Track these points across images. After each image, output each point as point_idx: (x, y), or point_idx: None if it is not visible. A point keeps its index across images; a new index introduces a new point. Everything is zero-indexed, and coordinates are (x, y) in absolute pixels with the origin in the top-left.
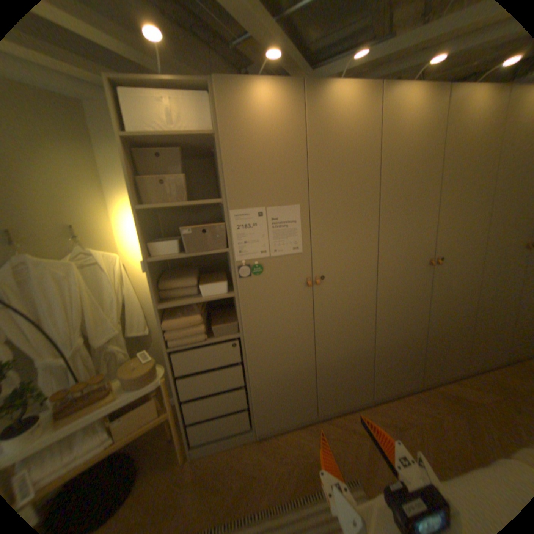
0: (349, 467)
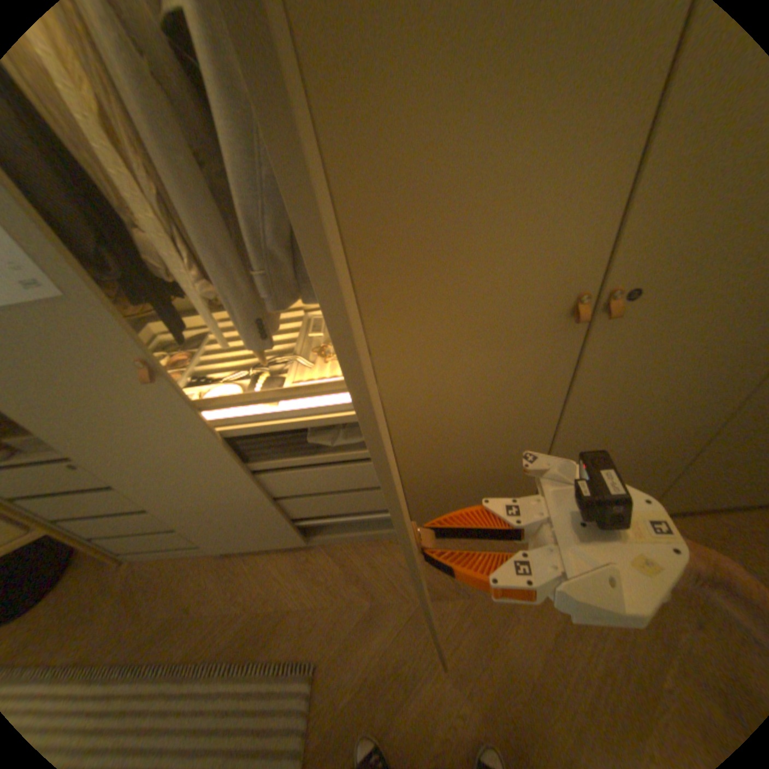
0: (317, 637)
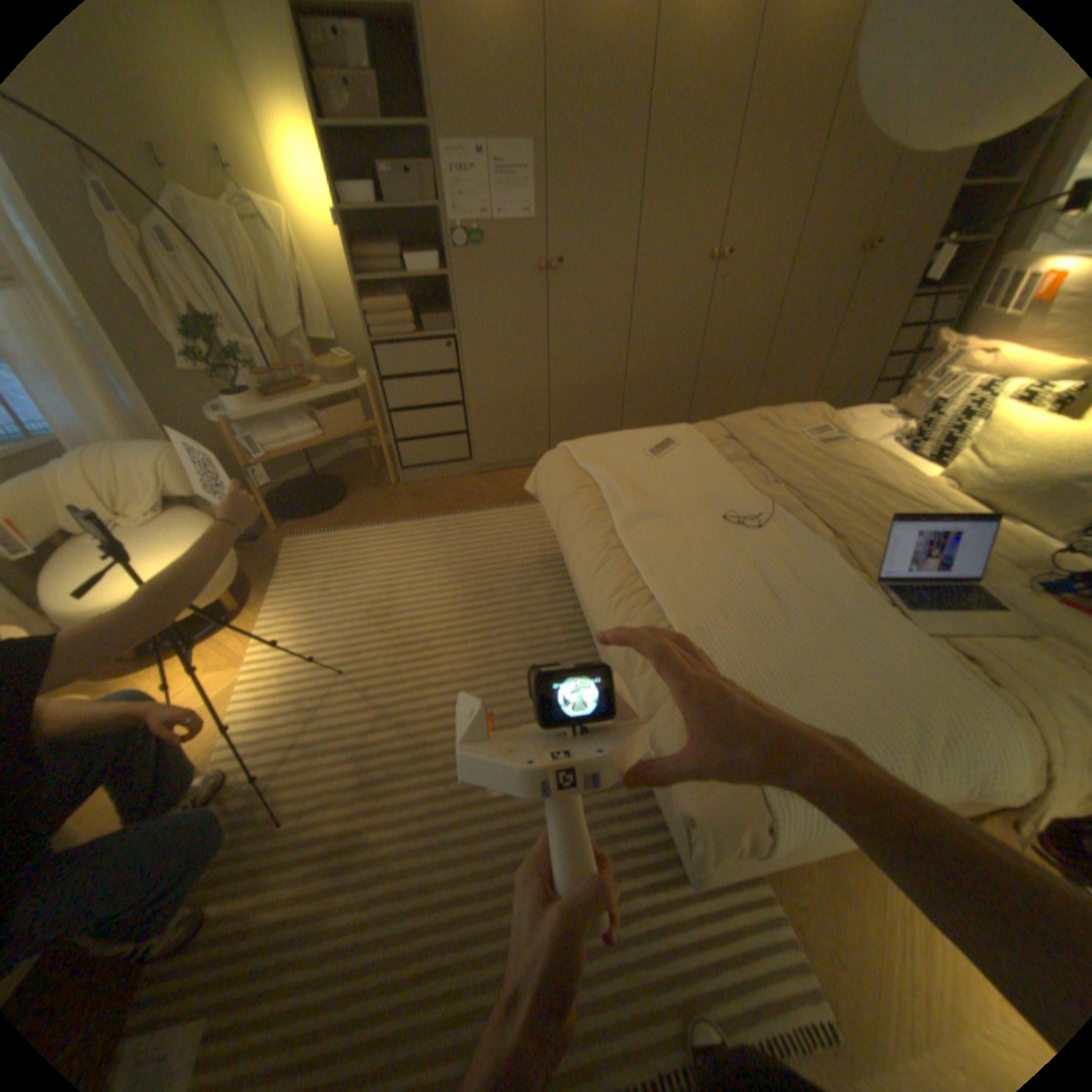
0: None
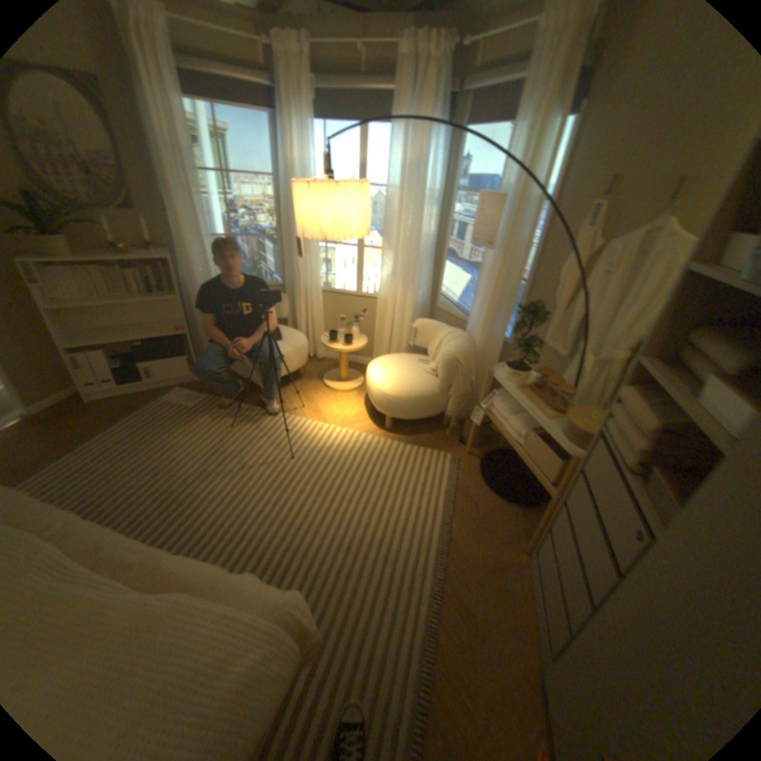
0: None
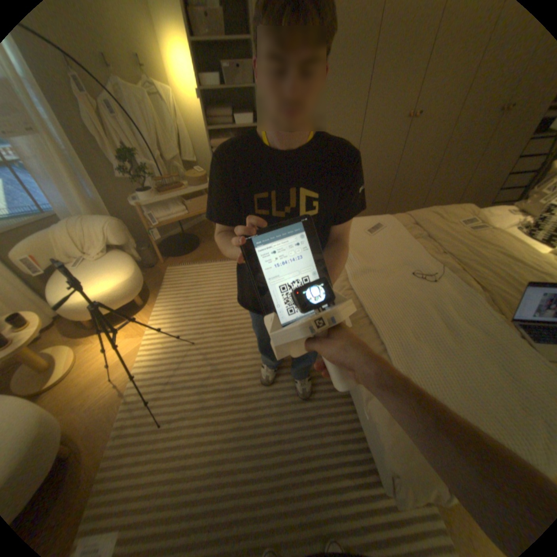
0: None
